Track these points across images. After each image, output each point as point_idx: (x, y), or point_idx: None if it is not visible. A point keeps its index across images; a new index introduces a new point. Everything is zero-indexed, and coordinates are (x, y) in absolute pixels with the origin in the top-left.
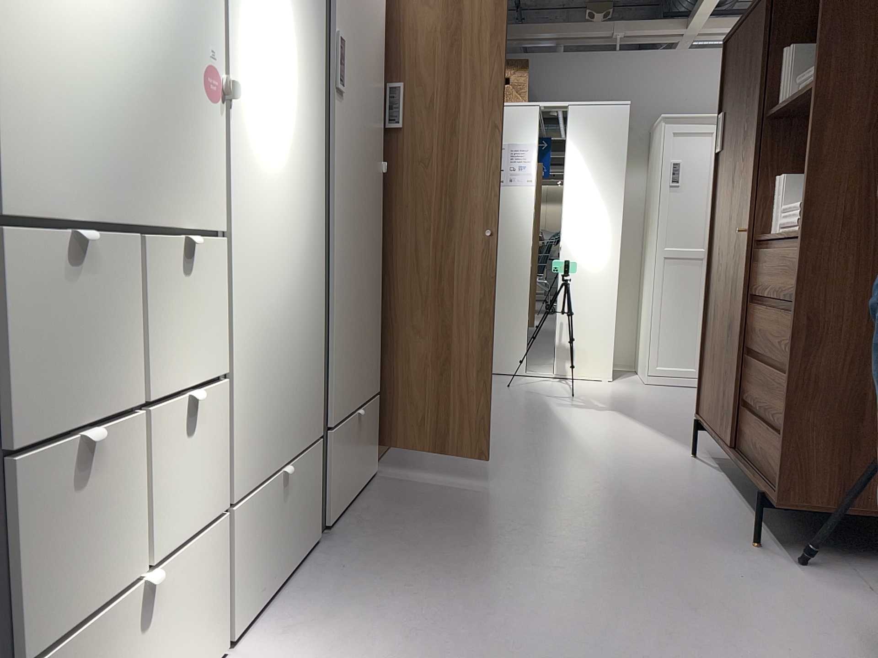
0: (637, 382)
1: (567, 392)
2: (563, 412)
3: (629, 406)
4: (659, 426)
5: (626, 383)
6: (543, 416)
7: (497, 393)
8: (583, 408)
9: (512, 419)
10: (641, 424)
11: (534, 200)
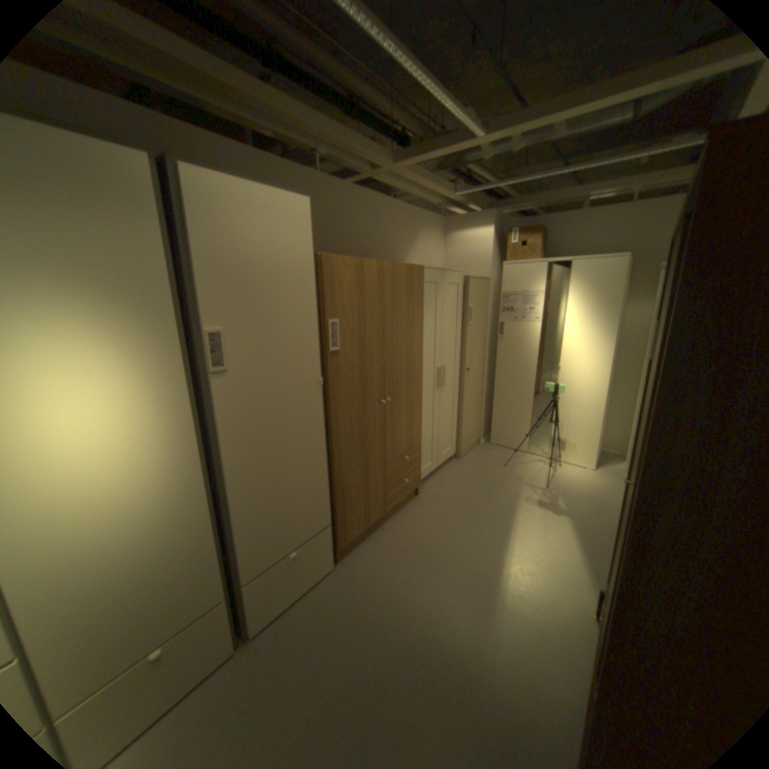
0: (617, 474)
1: (546, 481)
2: (523, 510)
3: (588, 511)
4: (596, 552)
5: (606, 474)
6: (505, 512)
7: (491, 474)
8: (545, 506)
9: (477, 513)
10: (581, 543)
11: (539, 333)
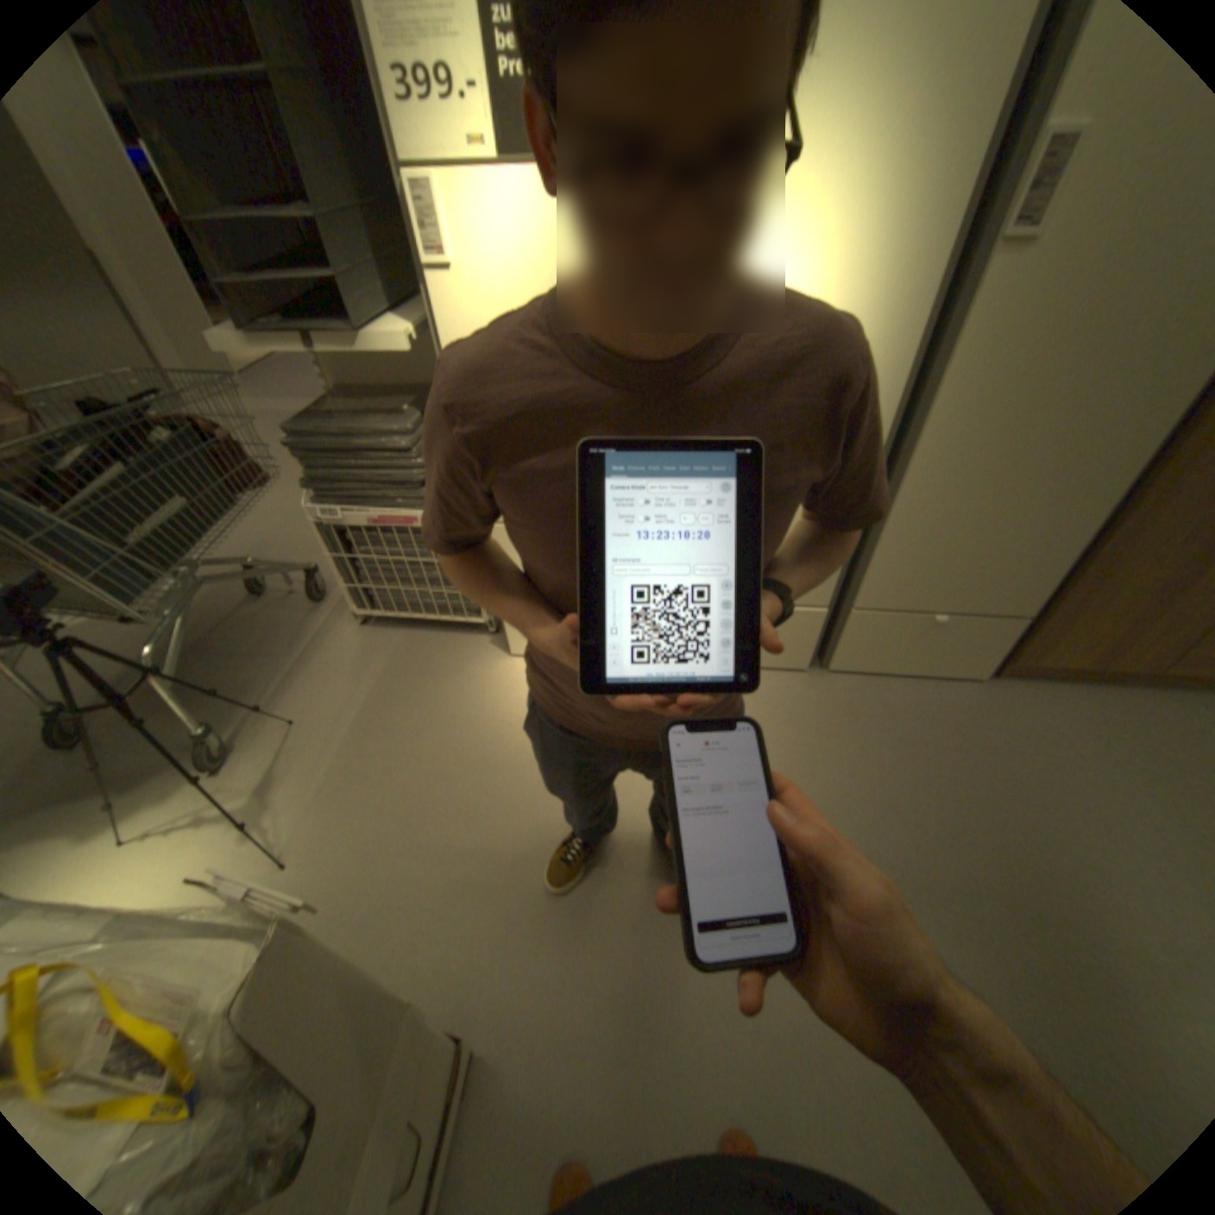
0: None
1: None
2: None
3: None
4: None
5: None
6: None
7: None
8: None
9: None
10: None
11: None
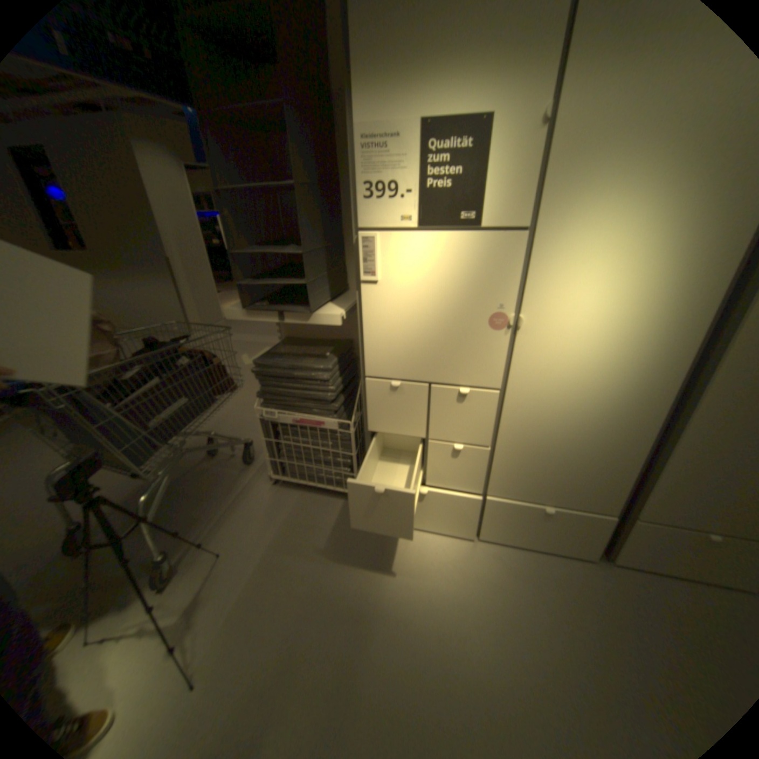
0: None
1: None
2: None
3: None
4: None
5: None
6: None
7: None
8: None
9: None
10: None
11: None
